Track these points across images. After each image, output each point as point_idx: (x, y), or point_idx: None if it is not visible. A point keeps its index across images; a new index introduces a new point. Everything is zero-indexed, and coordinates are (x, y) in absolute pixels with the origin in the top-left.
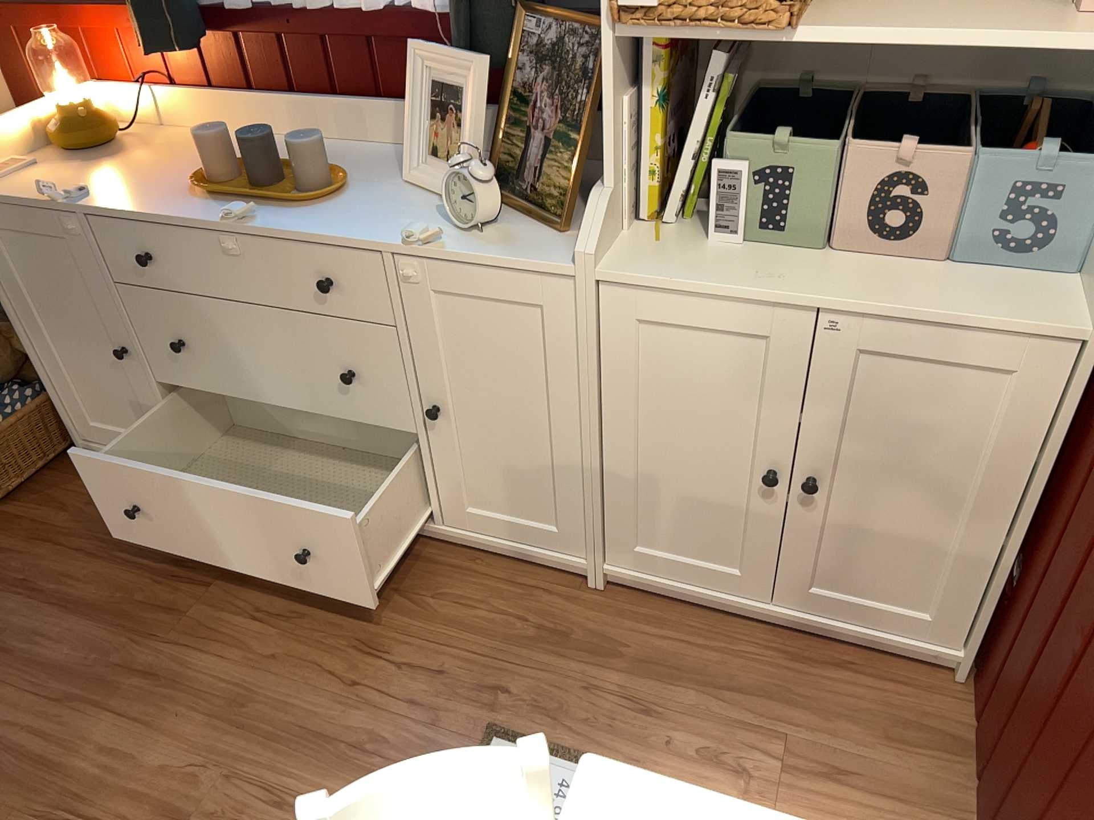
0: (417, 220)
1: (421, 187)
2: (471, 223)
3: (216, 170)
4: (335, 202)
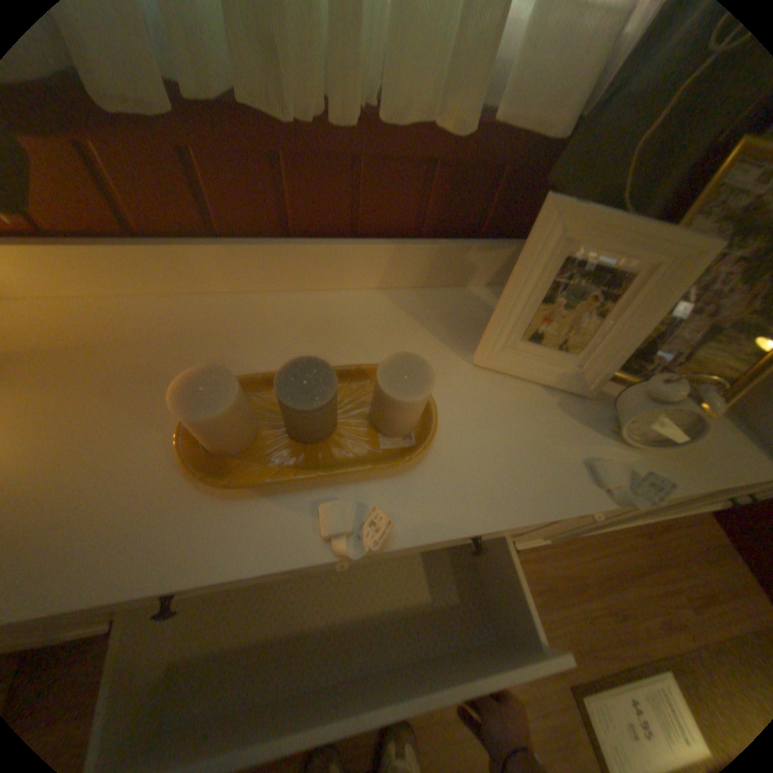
0: (573, 445)
1: (503, 373)
2: (661, 447)
3: (234, 441)
4: (444, 436)
